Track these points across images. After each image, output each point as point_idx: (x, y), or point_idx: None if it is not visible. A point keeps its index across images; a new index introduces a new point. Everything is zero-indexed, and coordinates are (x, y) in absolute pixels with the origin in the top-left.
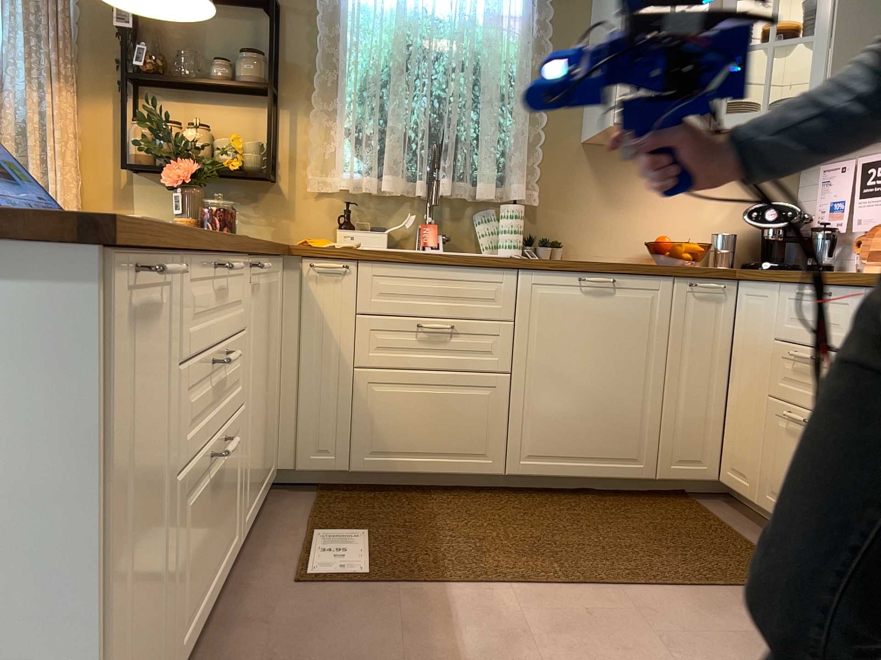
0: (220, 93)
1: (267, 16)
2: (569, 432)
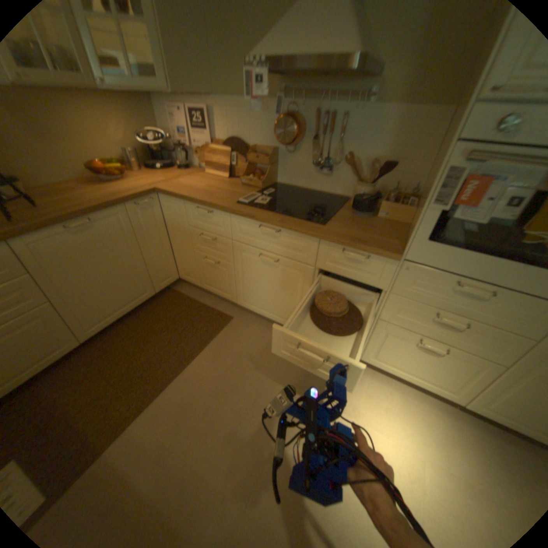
0: None
1: None
2: (105, 304)
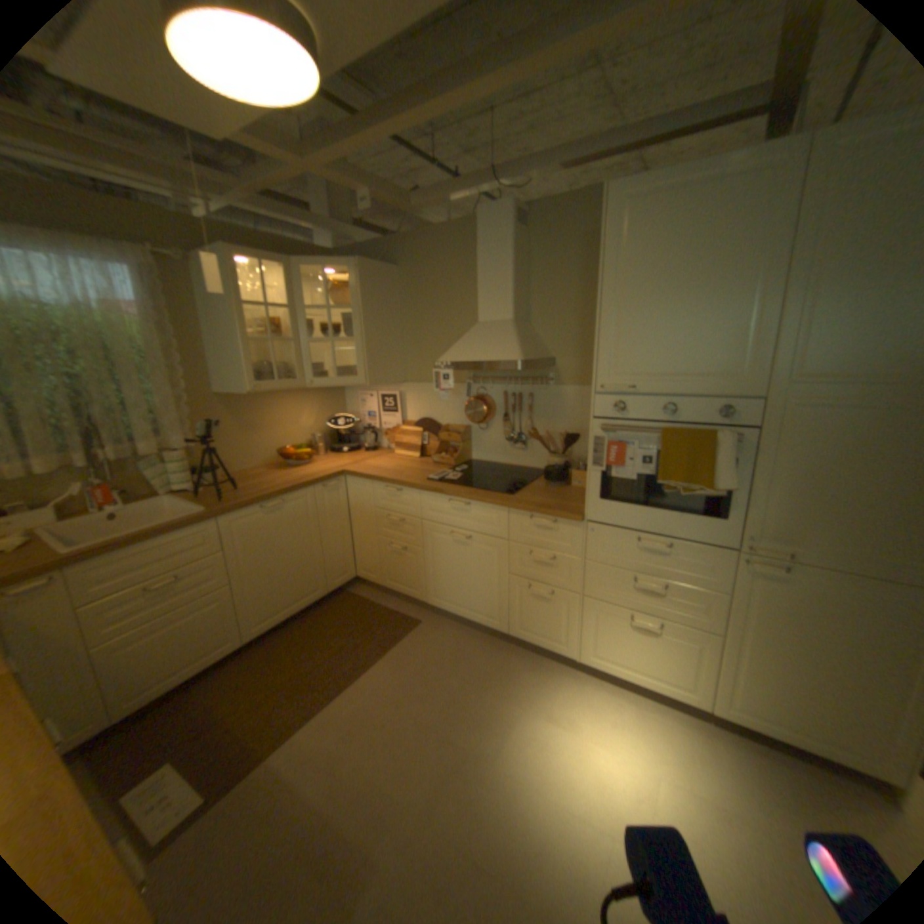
0: None
1: None
2: (274, 598)
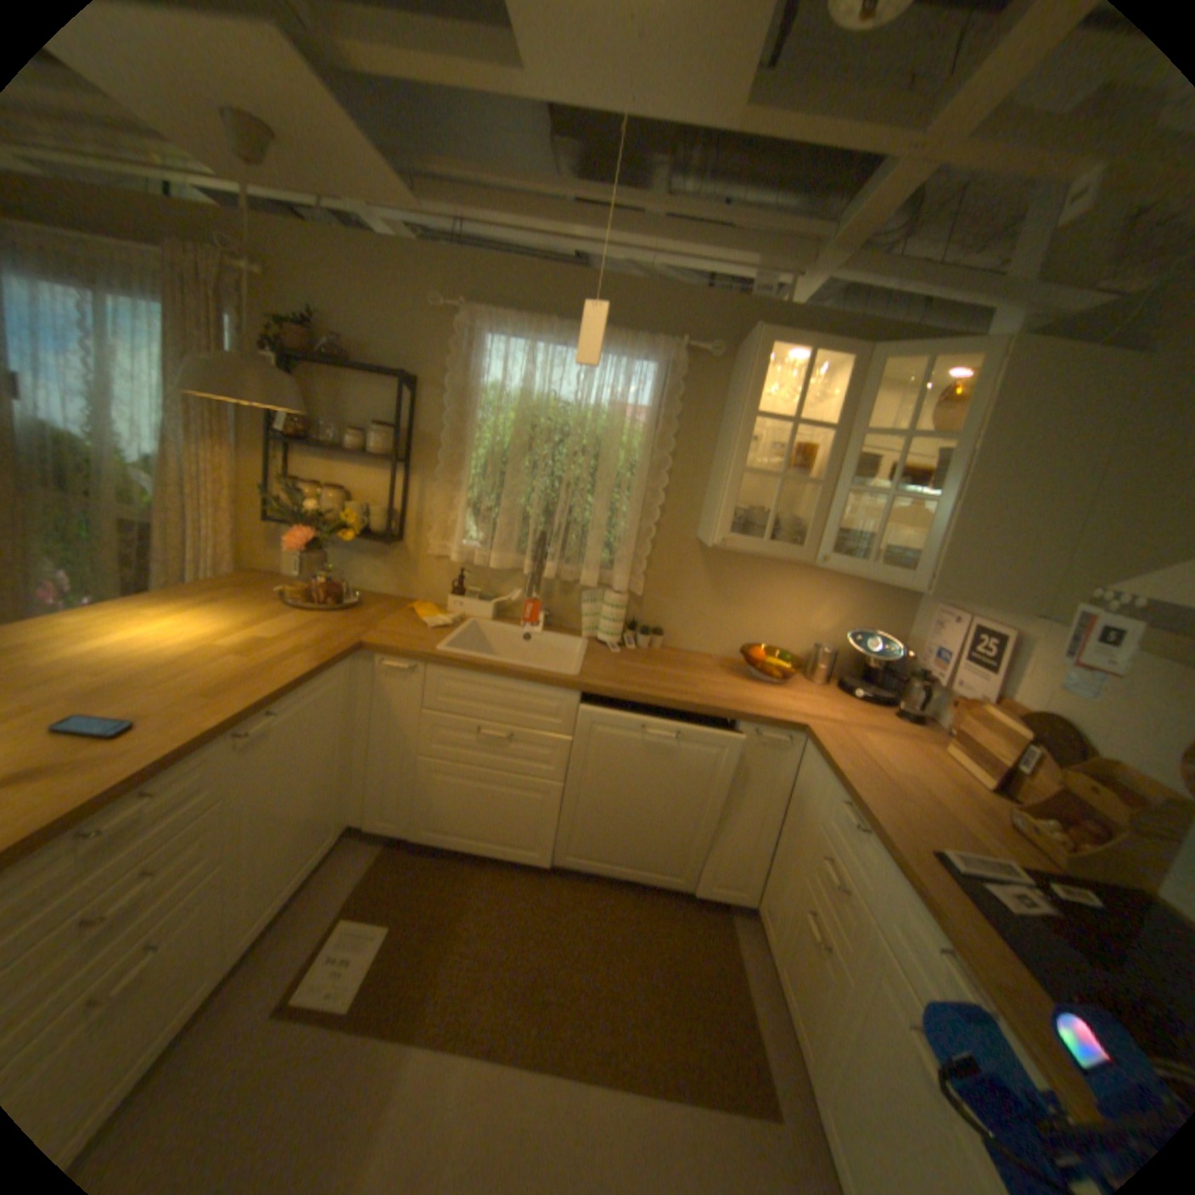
0: (355, 456)
1: (402, 387)
2: (615, 845)
